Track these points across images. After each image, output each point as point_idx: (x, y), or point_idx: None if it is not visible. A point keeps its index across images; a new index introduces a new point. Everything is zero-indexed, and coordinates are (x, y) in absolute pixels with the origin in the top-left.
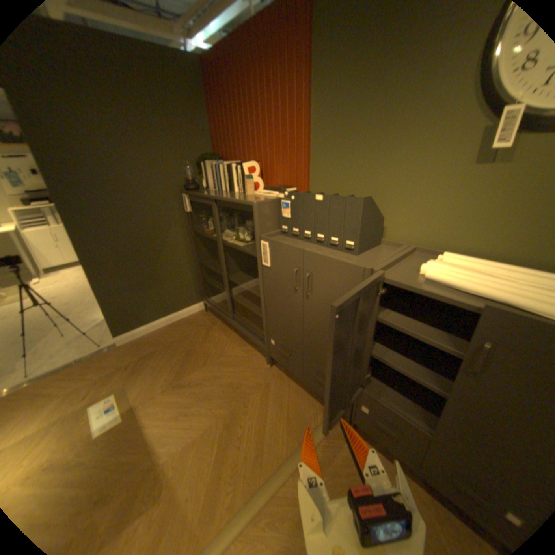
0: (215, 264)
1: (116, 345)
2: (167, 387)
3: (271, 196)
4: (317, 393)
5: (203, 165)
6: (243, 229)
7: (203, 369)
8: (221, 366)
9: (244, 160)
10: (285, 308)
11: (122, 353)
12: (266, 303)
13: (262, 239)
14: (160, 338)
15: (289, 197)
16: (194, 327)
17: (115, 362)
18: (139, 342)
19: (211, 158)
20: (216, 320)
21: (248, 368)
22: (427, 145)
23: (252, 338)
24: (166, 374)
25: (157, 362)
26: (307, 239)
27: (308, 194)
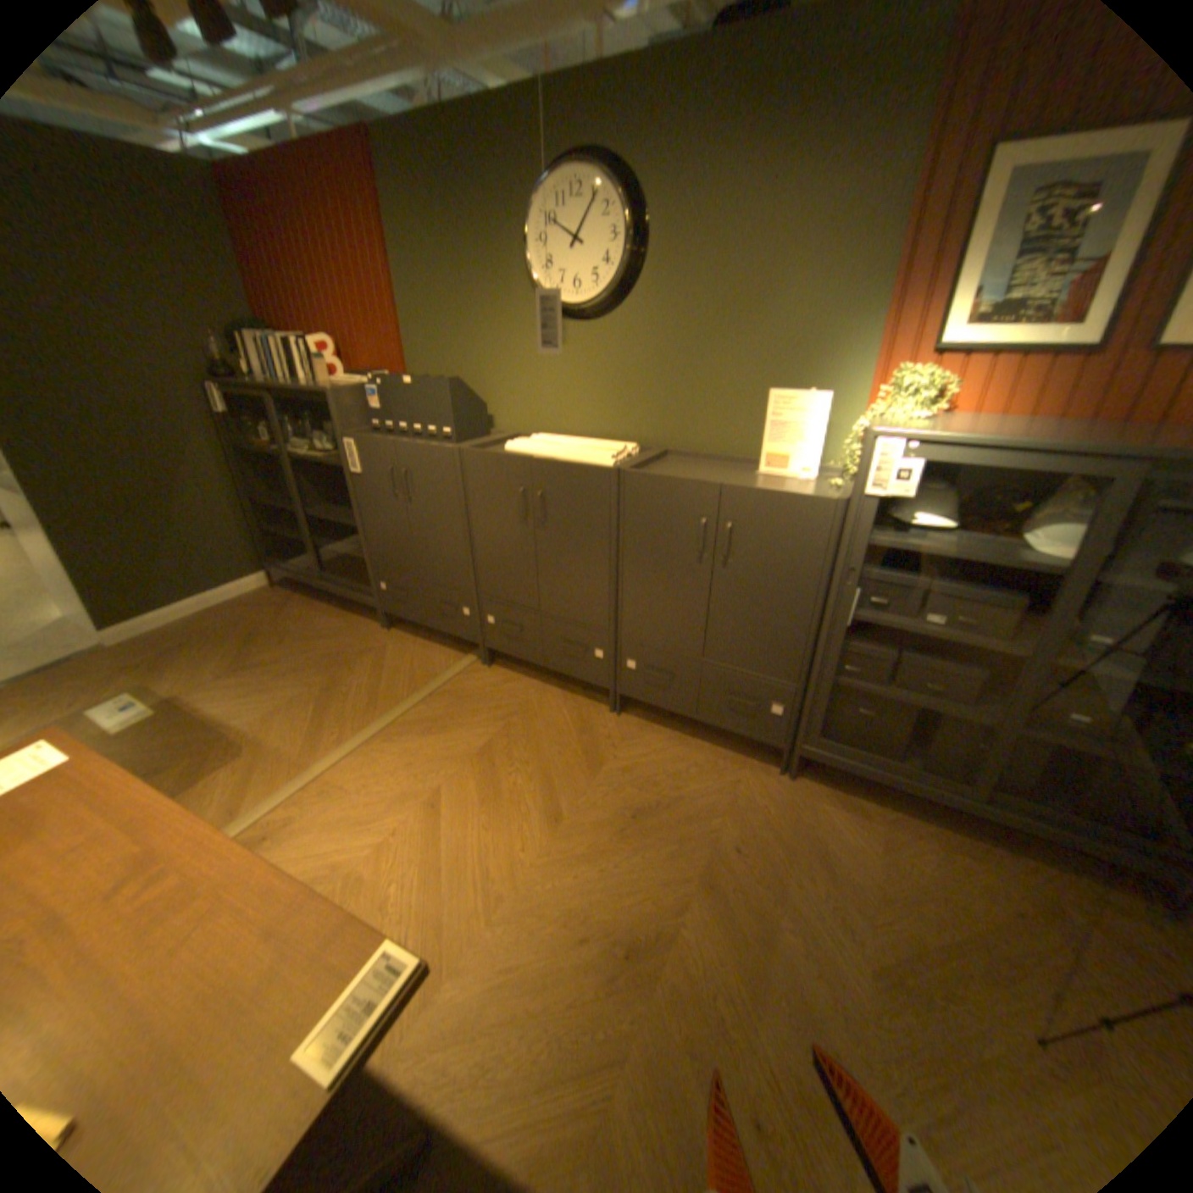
0: (277, 500)
1: (104, 647)
2: (222, 674)
3: (351, 383)
4: (446, 633)
5: (236, 337)
6: (318, 435)
7: (279, 649)
8: (309, 641)
9: (308, 333)
10: (388, 527)
11: (119, 655)
12: (364, 530)
13: (343, 438)
14: (190, 629)
15: (373, 382)
16: (252, 609)
17: (111, 666)
18: (148, 638)
19: (248, 326)
20: (292, 596)
21: (353, 637)
22: (507, 326)
23: (354, 598)
24: (215, 663)
25: (195, 653)
26: (403, 434)
27: (393, 377)
